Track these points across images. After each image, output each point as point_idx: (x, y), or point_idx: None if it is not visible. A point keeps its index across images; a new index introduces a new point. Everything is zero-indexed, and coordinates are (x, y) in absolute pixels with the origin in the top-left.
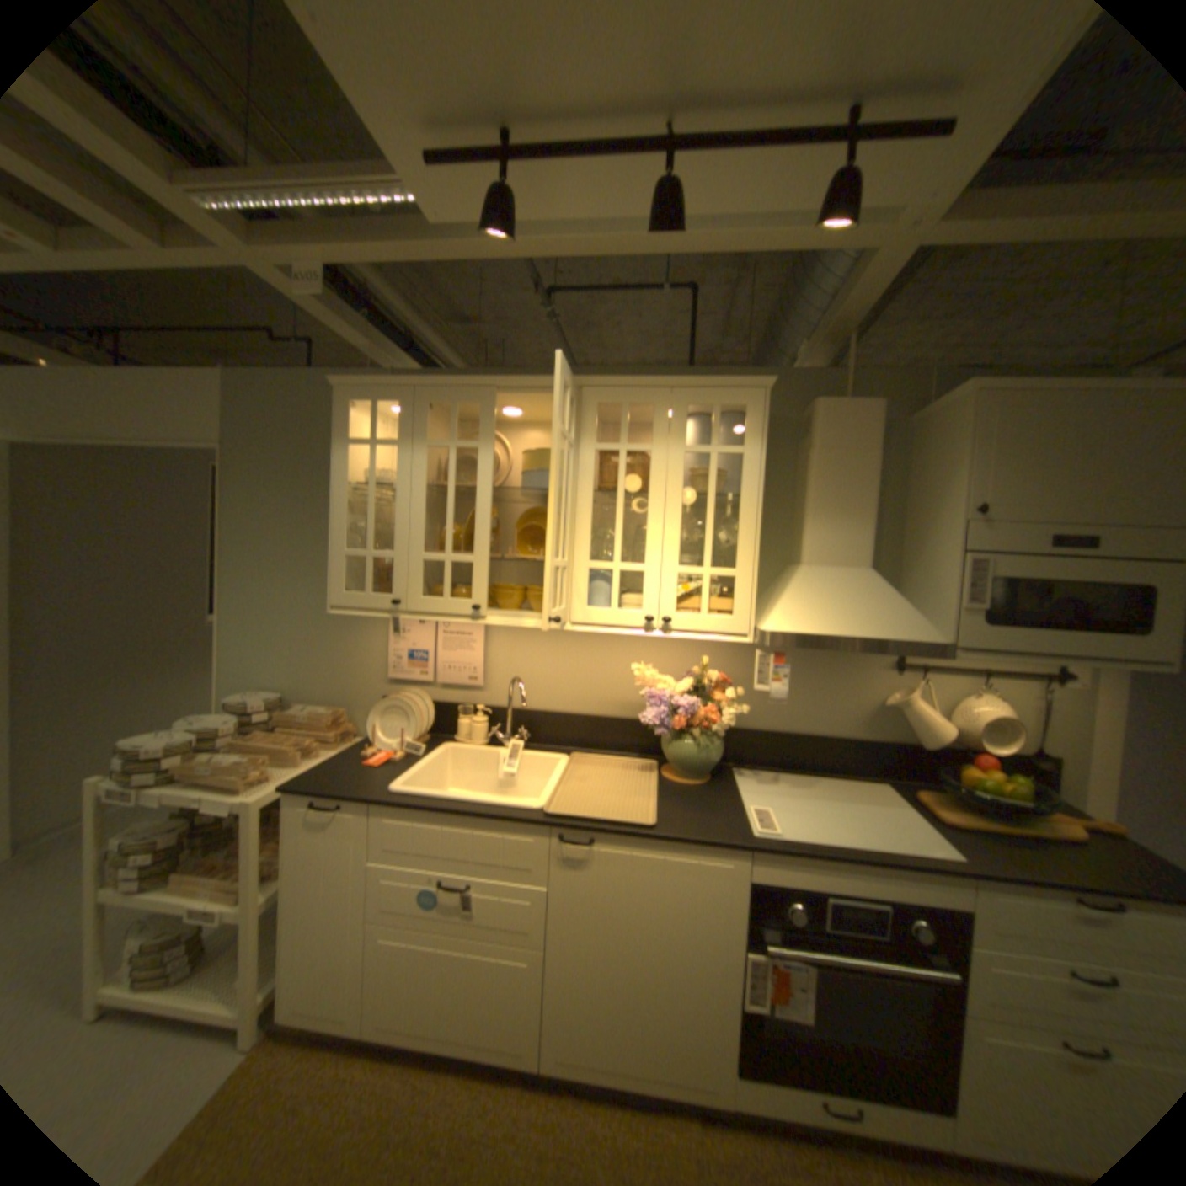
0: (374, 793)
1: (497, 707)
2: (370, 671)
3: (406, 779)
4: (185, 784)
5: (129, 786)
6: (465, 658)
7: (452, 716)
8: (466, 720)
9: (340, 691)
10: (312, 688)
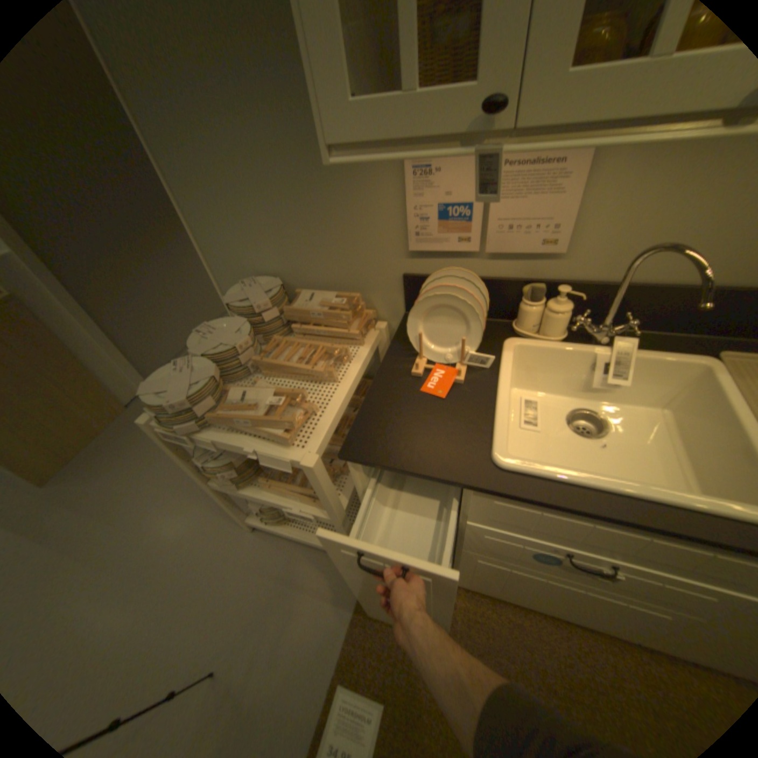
0: (475, 470)
1: (580, 282)
2: (379, 243)
3: (504, 433)
4: (230, 427)
5: (177, 428)
6: (542, 210)
7: (511, 301)
8: (536, 307)
9: (345, 270)
10: (311, 269)
